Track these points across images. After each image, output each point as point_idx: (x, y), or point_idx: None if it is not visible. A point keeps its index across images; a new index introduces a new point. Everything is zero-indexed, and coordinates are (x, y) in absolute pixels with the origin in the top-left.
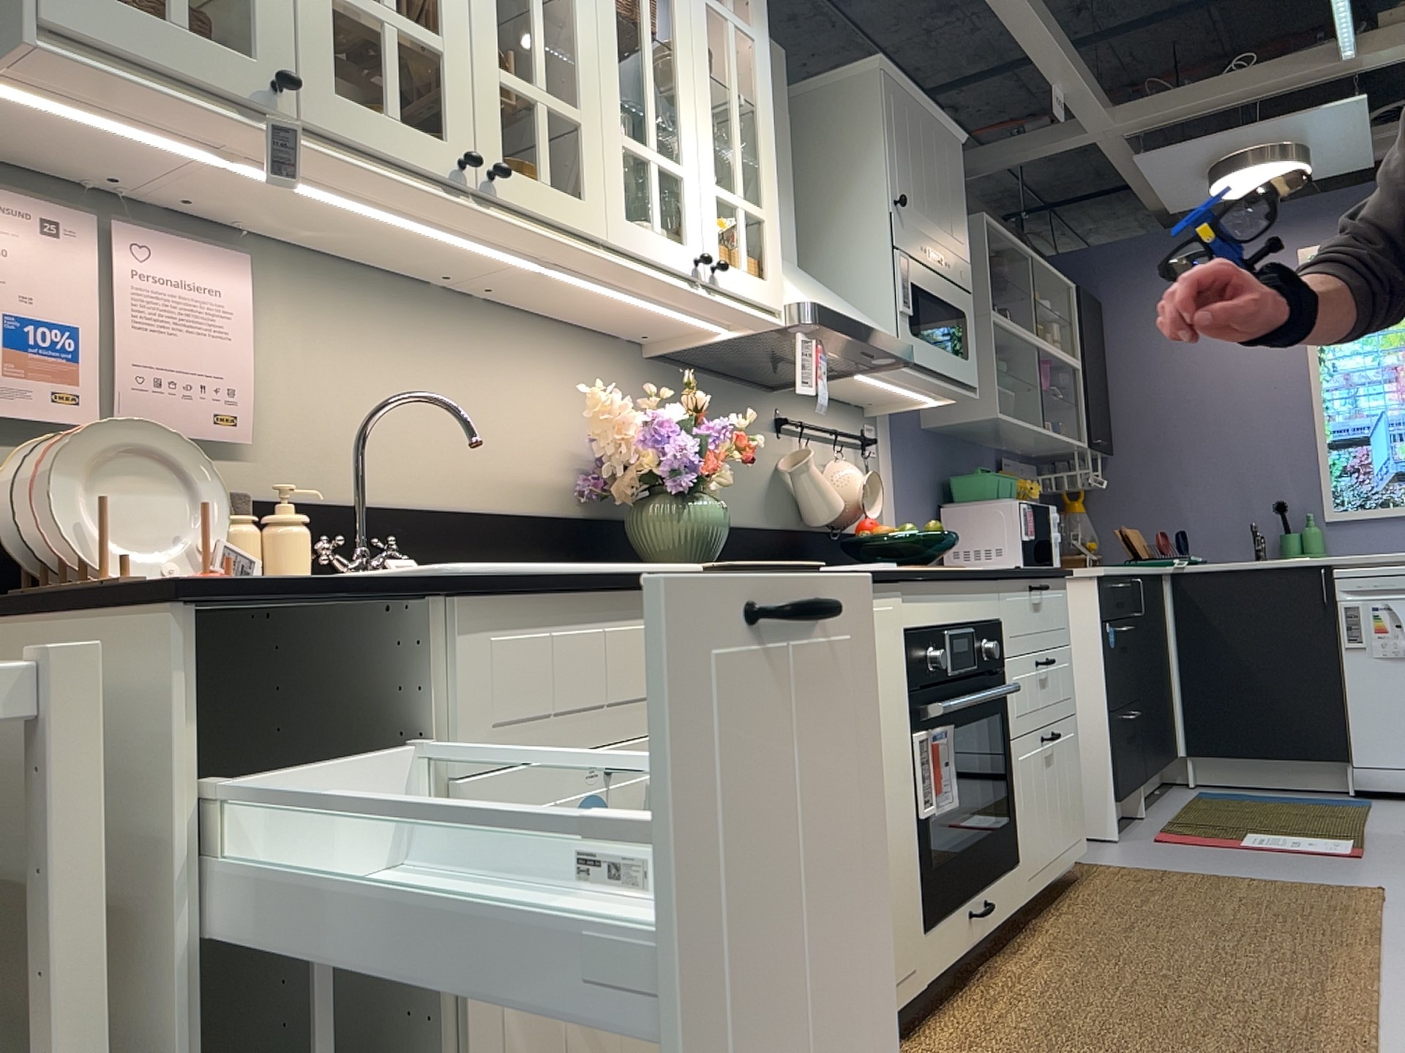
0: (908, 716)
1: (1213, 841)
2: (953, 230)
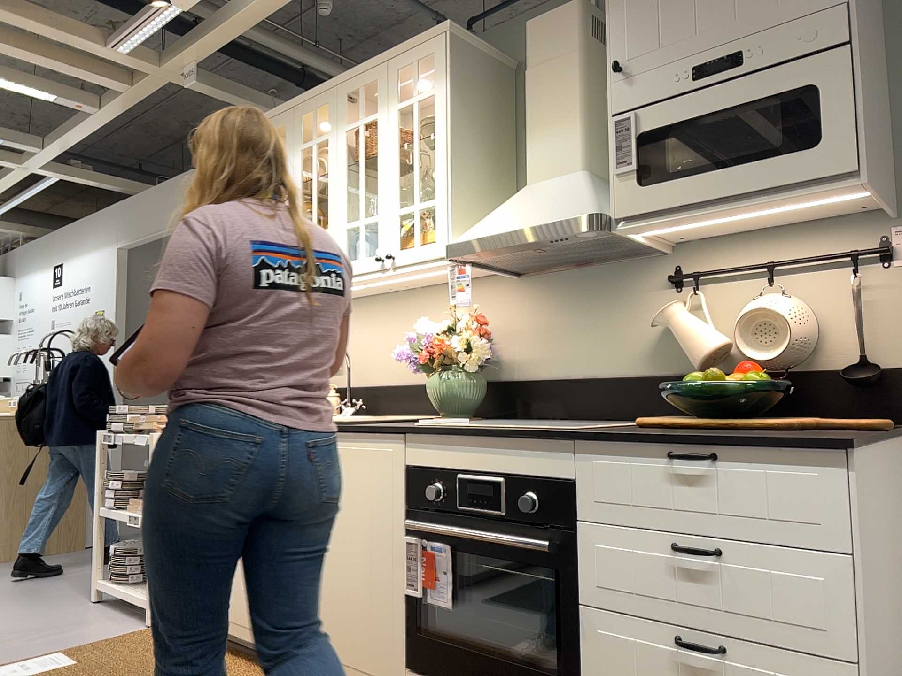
0: (407, 523)
1: None
2: None
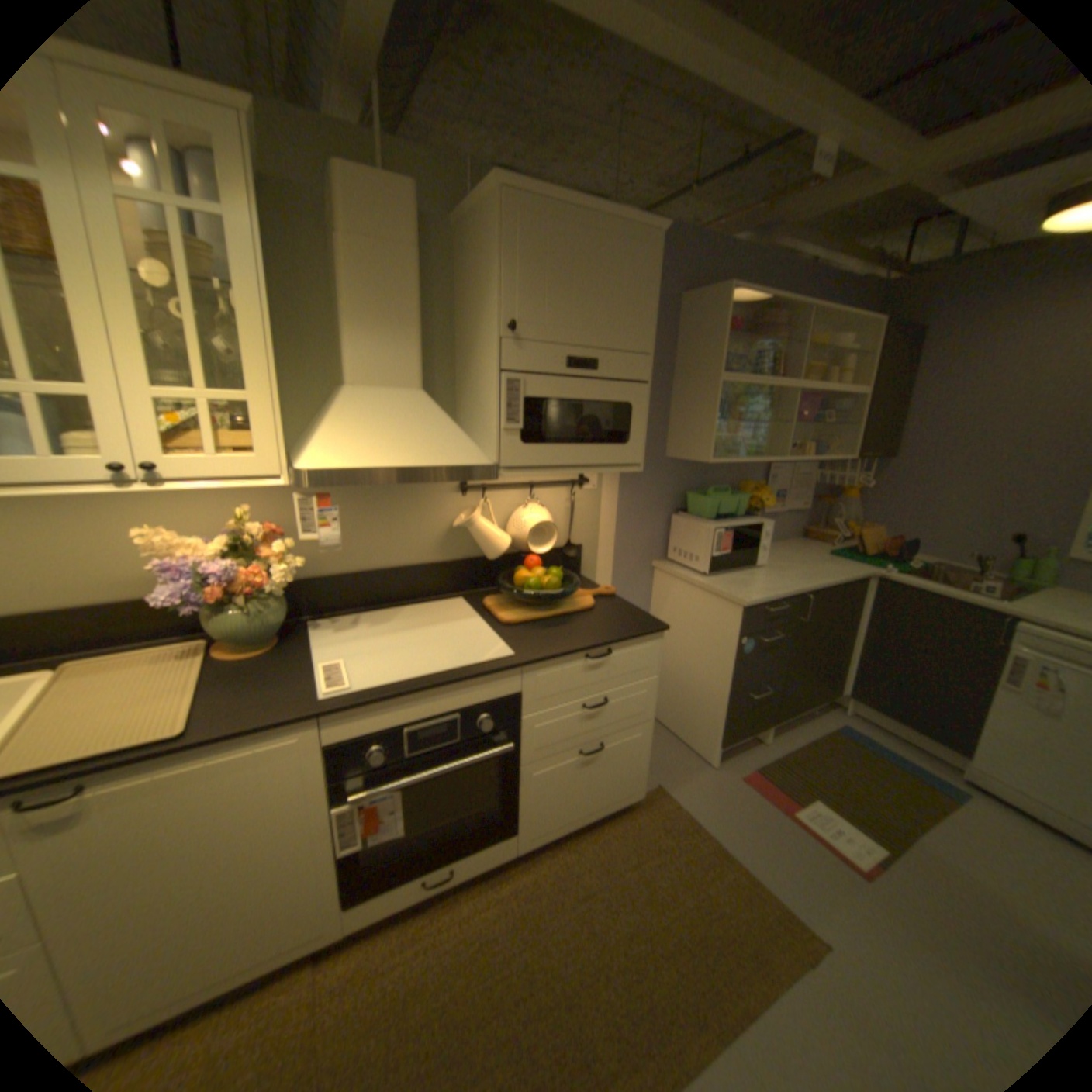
0: (327, 798)
1: (778, 802)
2: (621, 327)
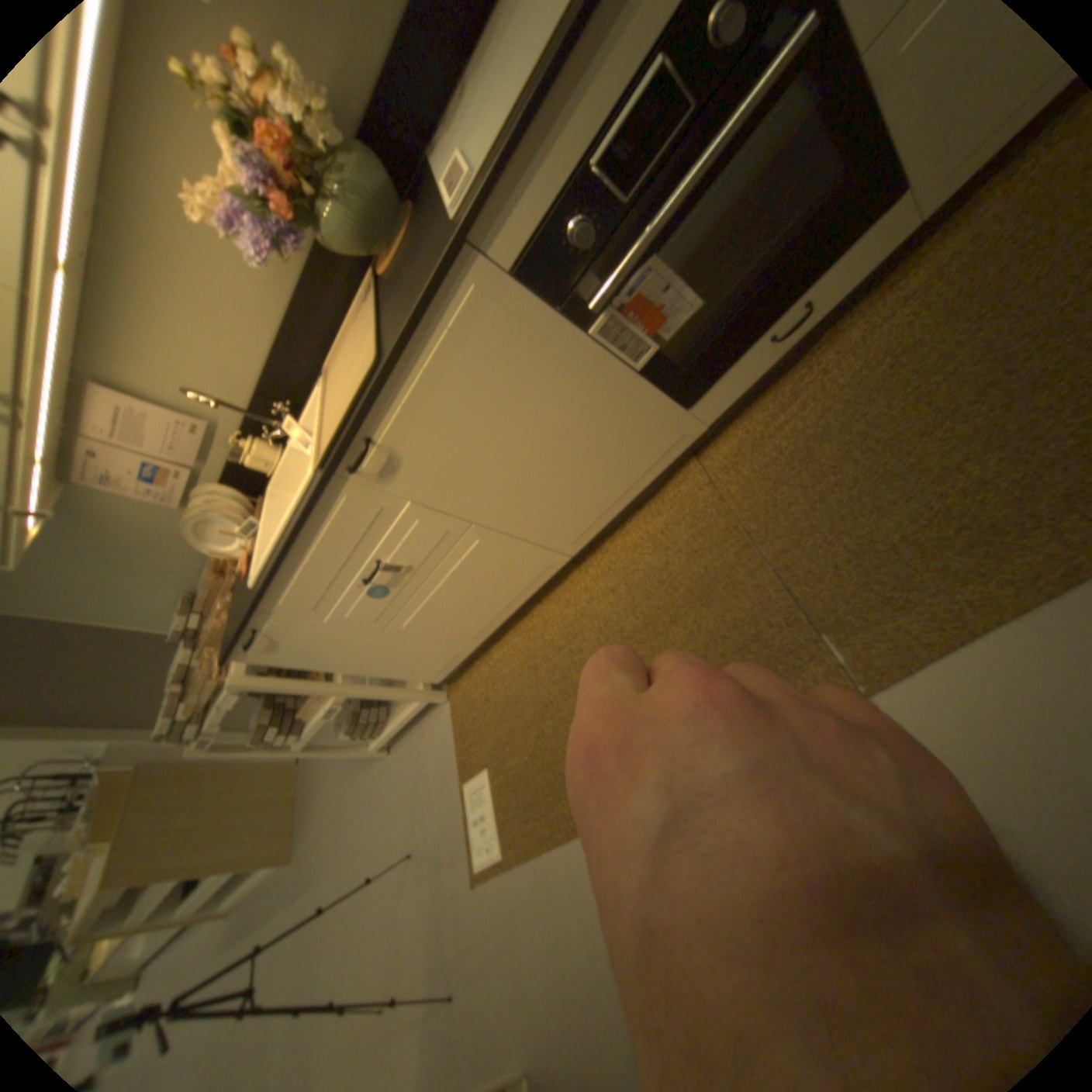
0: (574, 322)
1: None
2: None
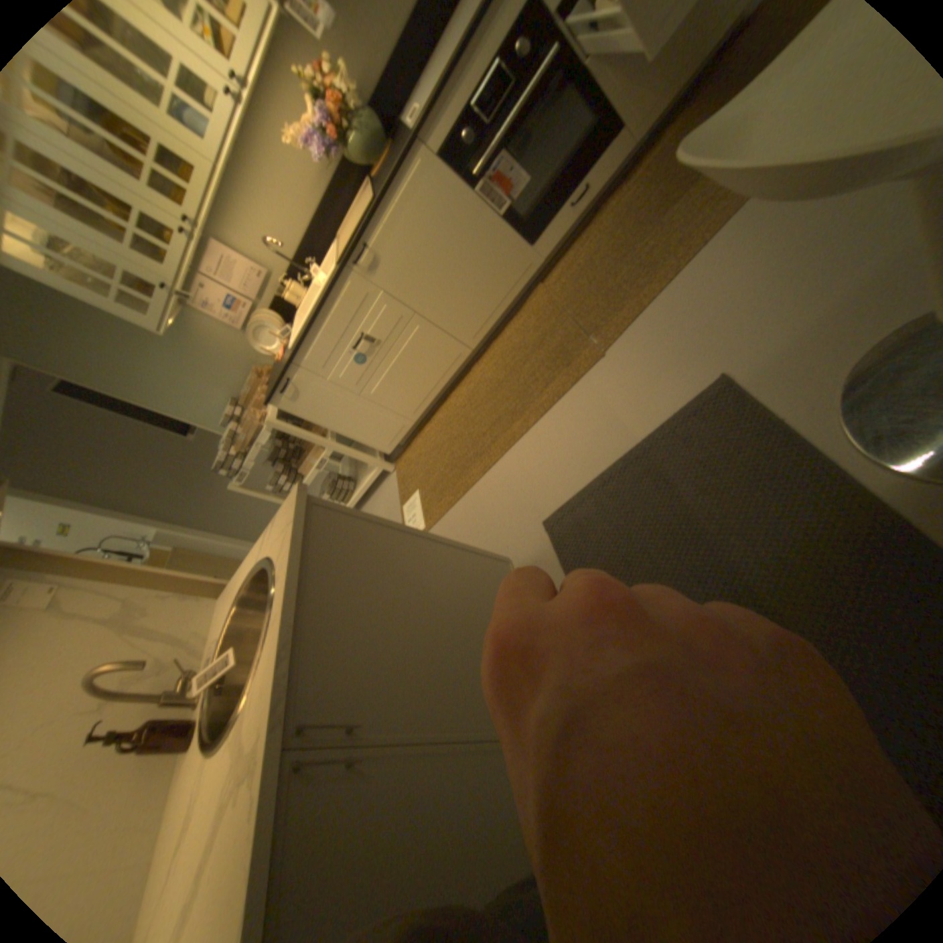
0: (468, 182)
1: None
2: None
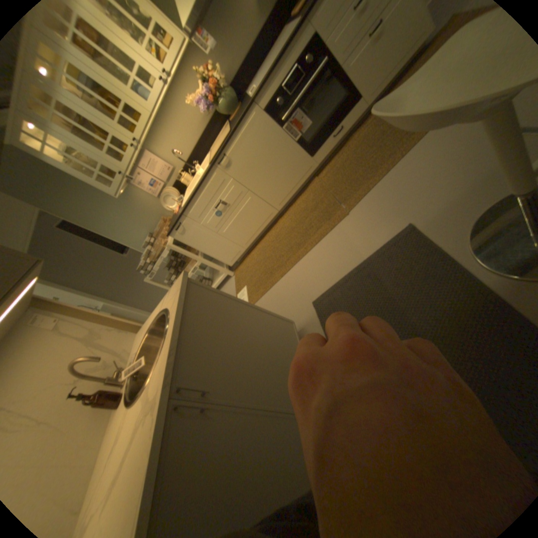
0: (279, 124)
1: None
2: None
